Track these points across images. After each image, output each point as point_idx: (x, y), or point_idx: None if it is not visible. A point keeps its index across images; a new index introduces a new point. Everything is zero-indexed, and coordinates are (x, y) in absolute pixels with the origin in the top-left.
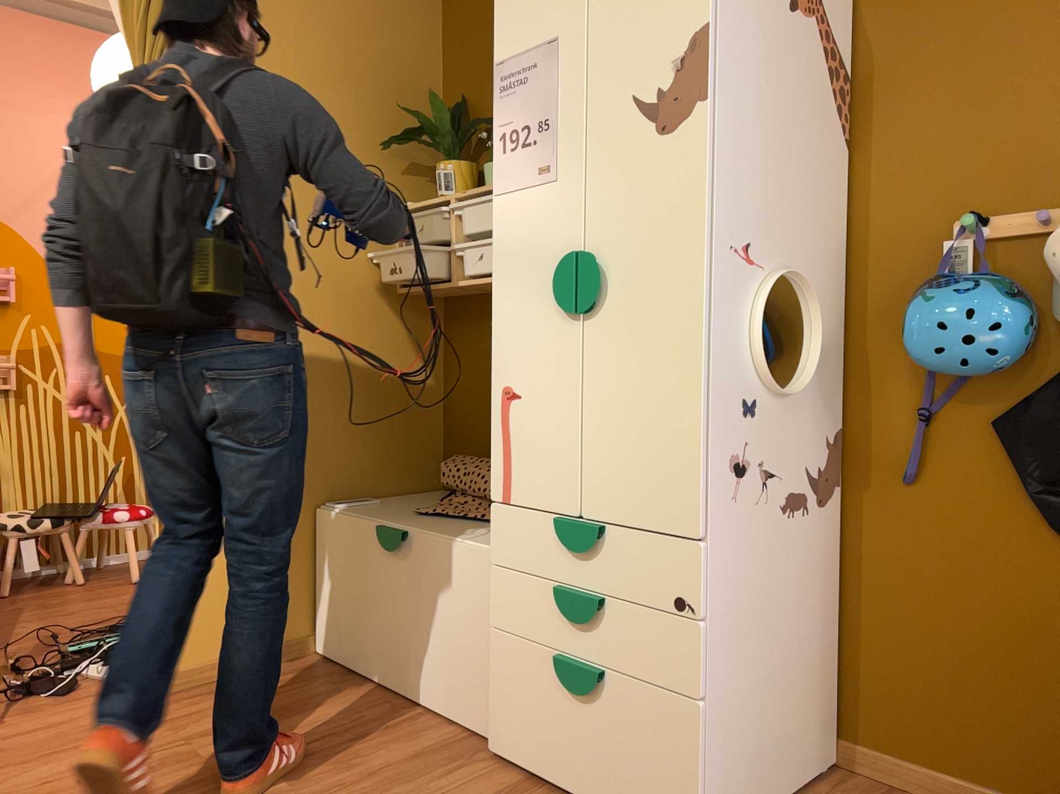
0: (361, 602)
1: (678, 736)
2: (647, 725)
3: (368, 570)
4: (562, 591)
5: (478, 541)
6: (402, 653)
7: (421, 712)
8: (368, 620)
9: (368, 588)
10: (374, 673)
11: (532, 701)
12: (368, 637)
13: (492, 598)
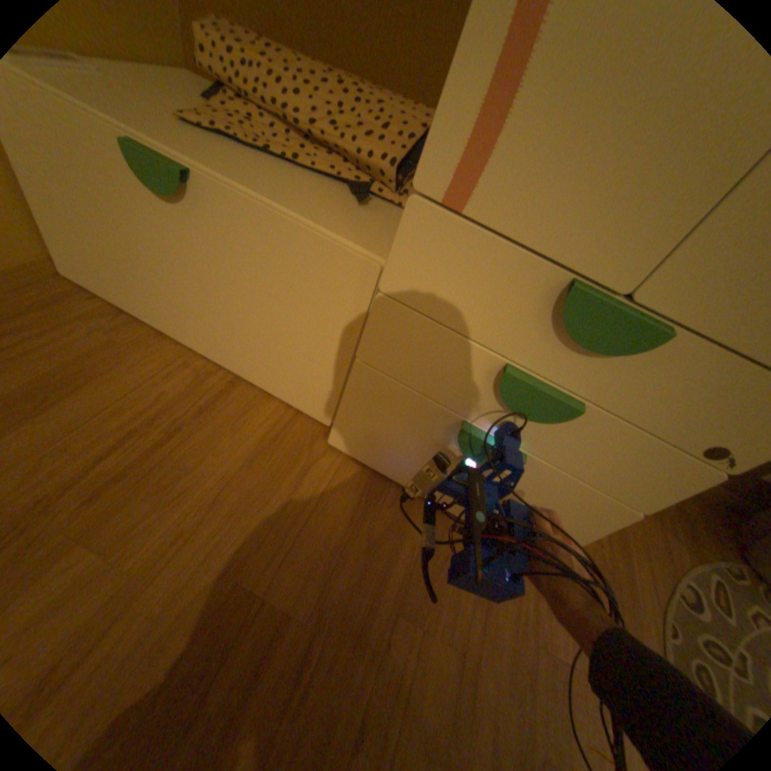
0: (122, 244)
1: (588, 517)
2: (554, 499)
3: (123, 206)
4: (524, 377)
5: (333, 224)
6: (201, 319)
7: (235, 378)
8: (138, 270)
9: (129, 229)
10: (161, 324)
11: (404, 434)
12: (143, 287)
13: (370, 327)
